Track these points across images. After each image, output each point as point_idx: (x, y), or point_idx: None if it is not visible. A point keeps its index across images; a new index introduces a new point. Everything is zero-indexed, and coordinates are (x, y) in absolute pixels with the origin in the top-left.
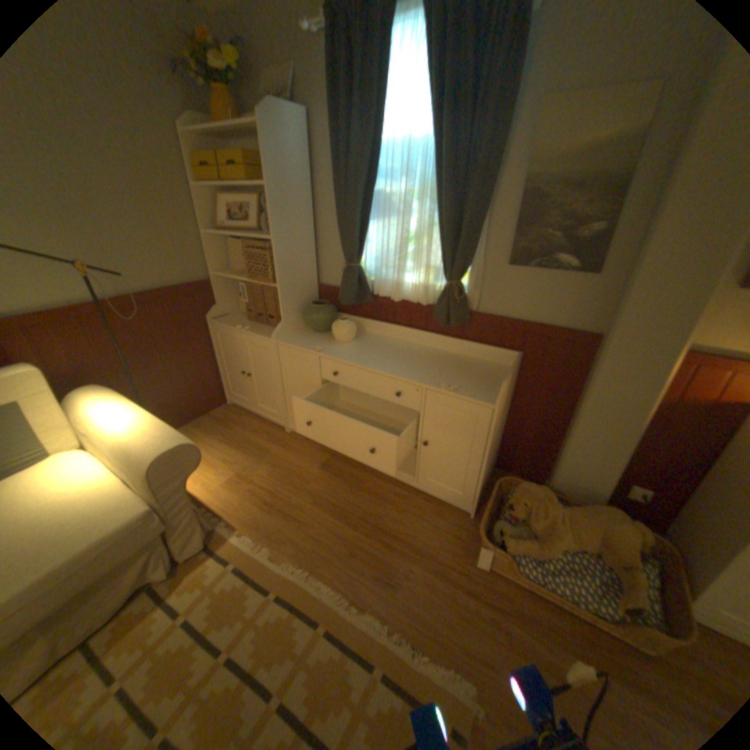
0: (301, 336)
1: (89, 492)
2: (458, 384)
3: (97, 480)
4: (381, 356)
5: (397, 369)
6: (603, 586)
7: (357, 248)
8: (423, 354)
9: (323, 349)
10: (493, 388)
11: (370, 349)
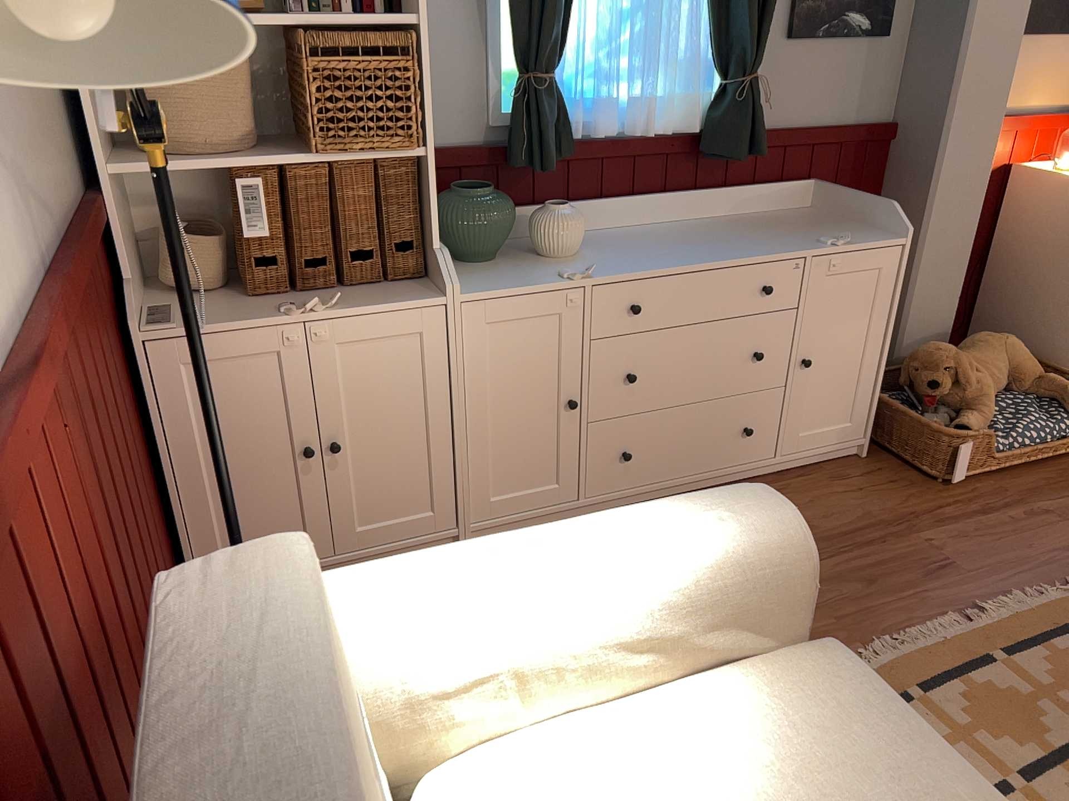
0: (471, 275)
1: (710, 730)
2: (833, 235)
3: (659, 719)
4: (671, 248)
5: (736, 251)
6: (1041, 408)
7: (561, 36)
8: (701, 228)
9: (579, 272)
10: (859, 228)
11: (632, 248)
